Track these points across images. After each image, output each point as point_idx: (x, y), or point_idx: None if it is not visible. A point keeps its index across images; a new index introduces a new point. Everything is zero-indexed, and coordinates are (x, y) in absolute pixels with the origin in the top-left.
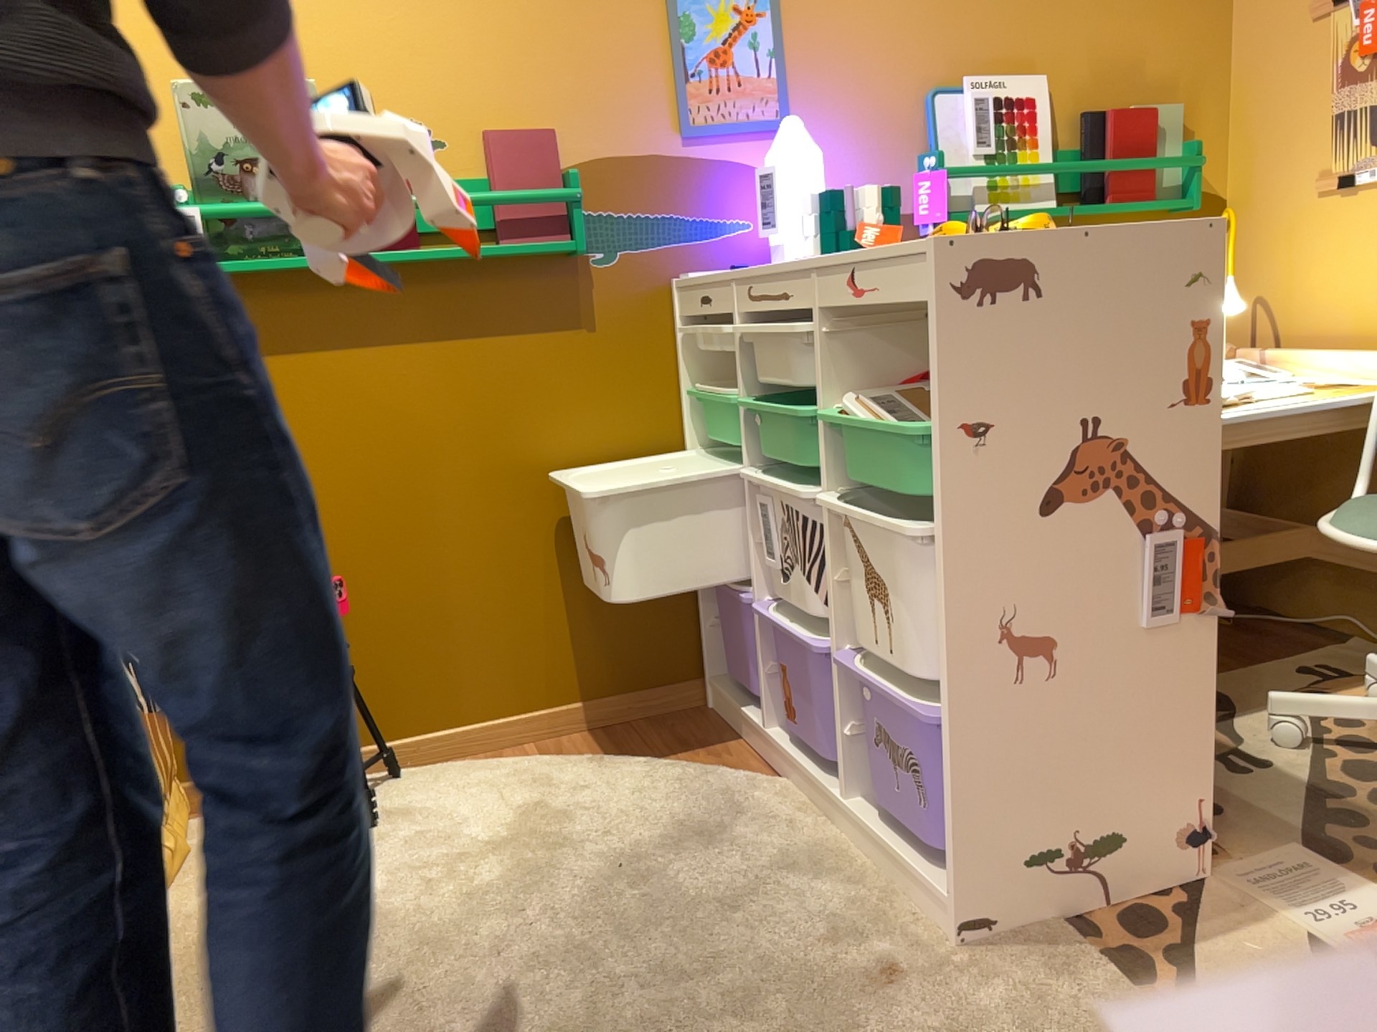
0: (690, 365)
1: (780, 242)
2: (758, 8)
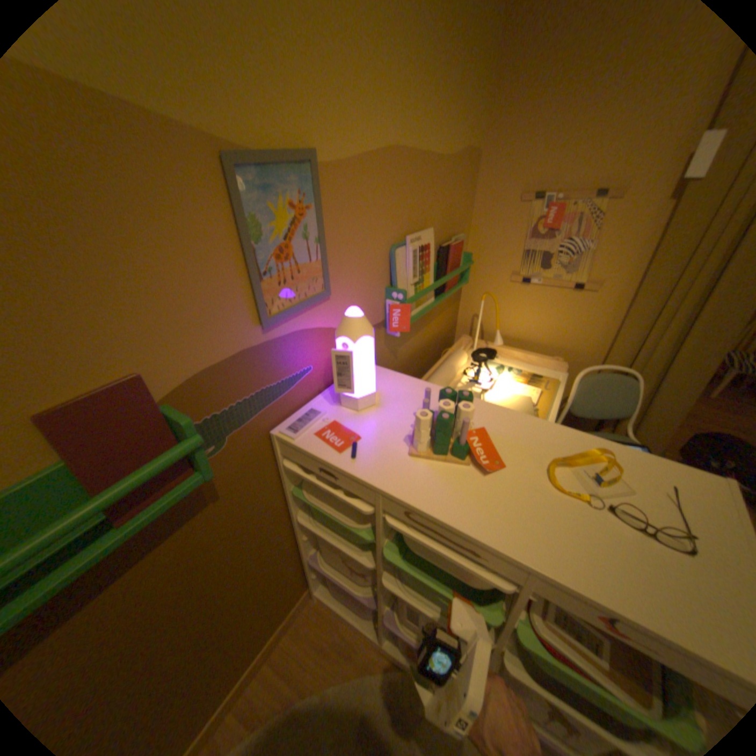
0: (291, 476)
1: (350, 392)
2: (307, 199)
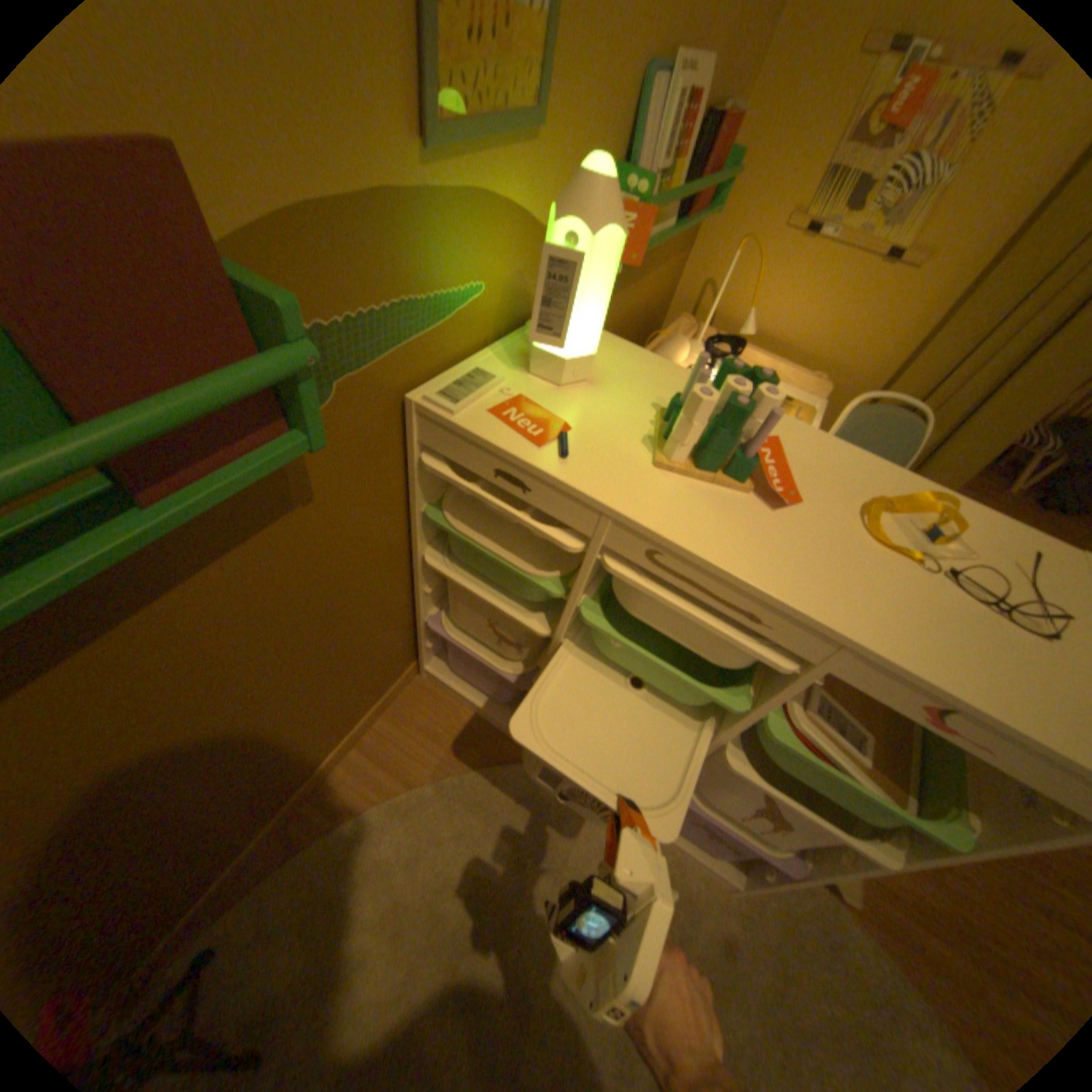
0: (426, 485)
1: (552, 347)
2: None
